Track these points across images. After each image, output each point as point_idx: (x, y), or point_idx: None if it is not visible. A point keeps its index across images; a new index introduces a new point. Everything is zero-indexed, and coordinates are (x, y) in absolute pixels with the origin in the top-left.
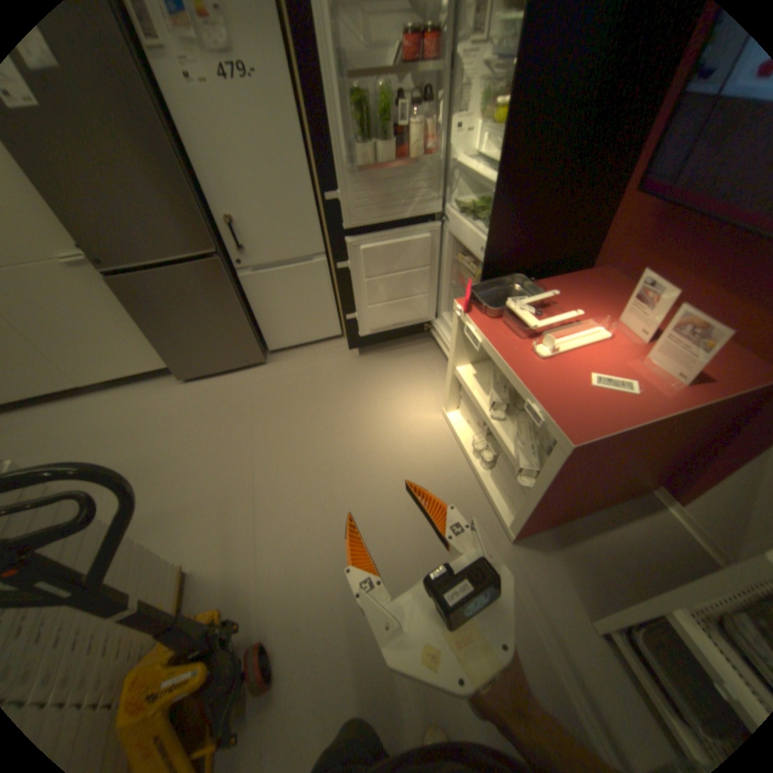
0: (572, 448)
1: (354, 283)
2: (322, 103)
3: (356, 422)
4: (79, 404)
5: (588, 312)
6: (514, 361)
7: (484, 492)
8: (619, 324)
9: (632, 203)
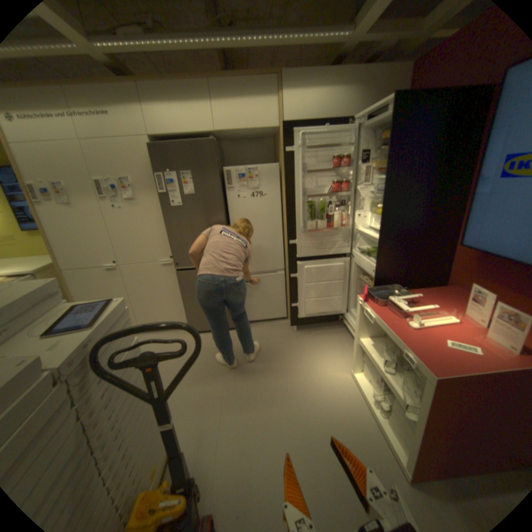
0: (436, 380)
1: (299, 286)
2: (294, 206)
3: (292, 372)
4: None
5: (444, 308)
6: (396, 329)
7: (385, 438)
8: (466, 317)
9: (463, 253)
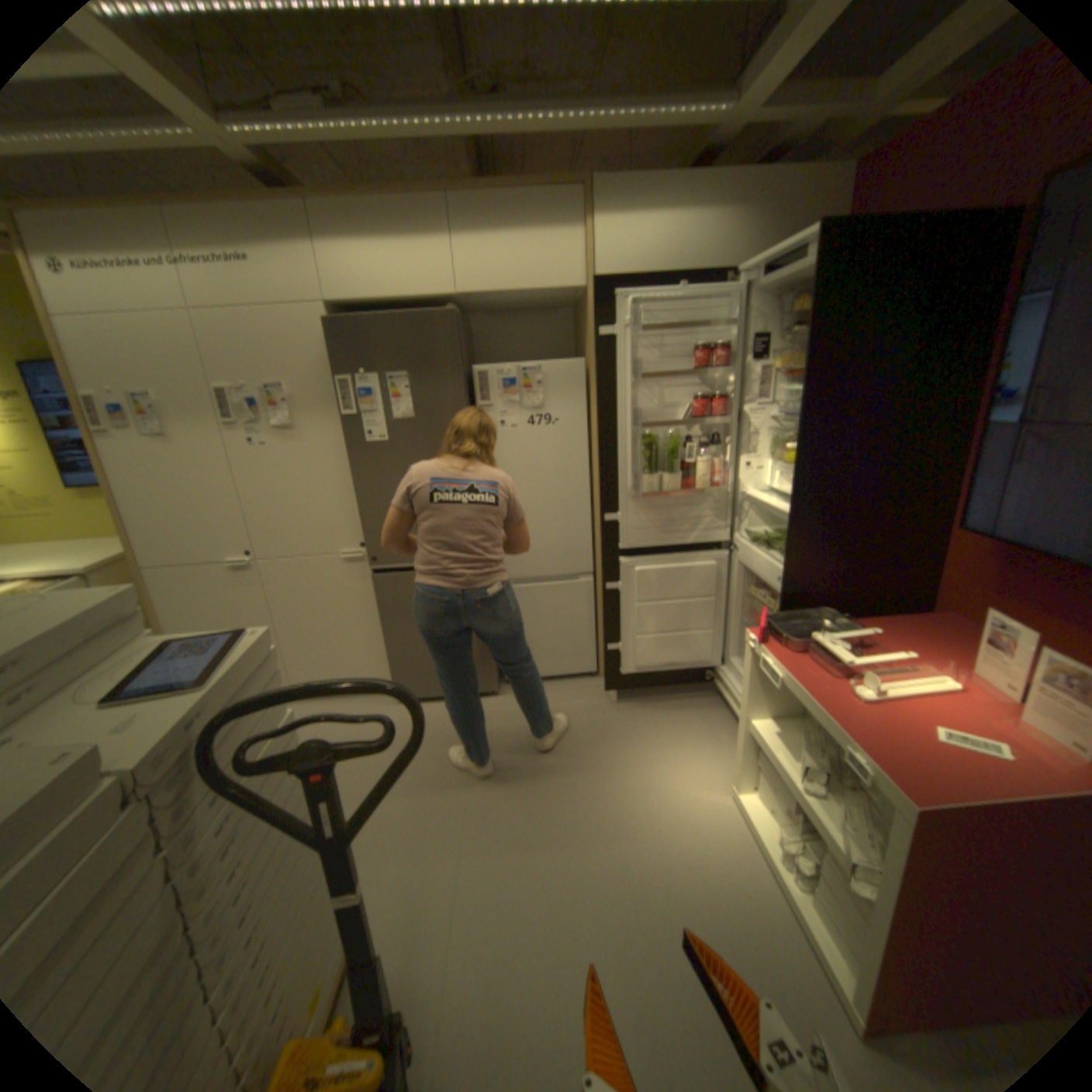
0: (917, 814)
1: (623, 607)
2: (615, 444)
3: (608, 789)
4: None
5: (928, 660)
6: (828, 702)
7: (806, 937)
8: (976, 679)
9: (965, 544)
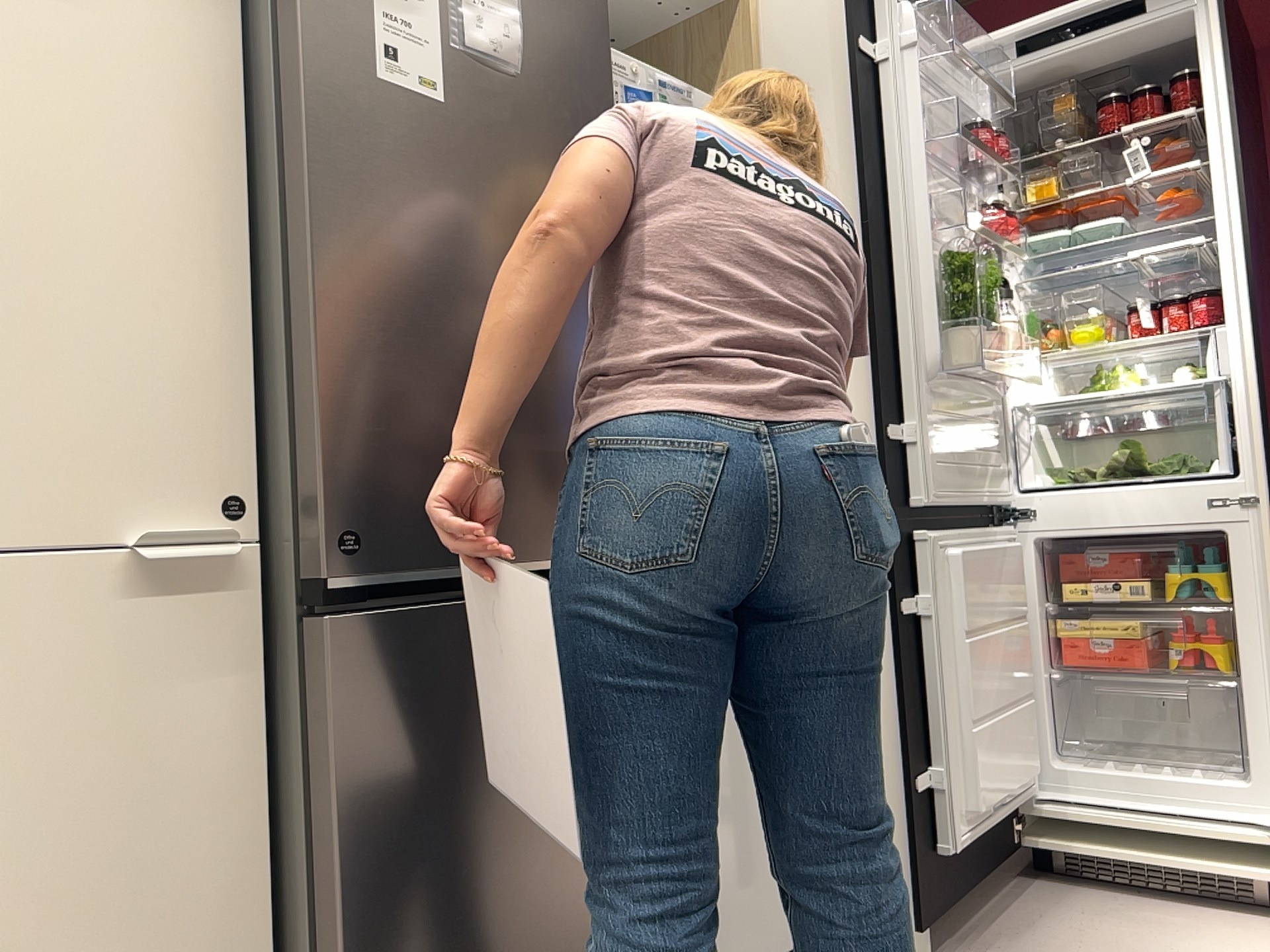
0: None
1: (942, 655)
2: (890, 269)
3: None
4: None
5: None
6: None
7: None
8: None
9: None
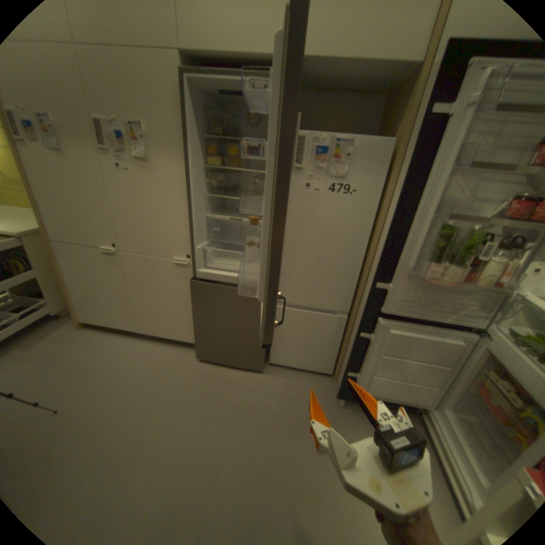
0: None
1: (370, 353)
2: (408, 225)
3: (326, 498)
4: (131, 344)
5: None
6: None
7: None
8: None
9: None
